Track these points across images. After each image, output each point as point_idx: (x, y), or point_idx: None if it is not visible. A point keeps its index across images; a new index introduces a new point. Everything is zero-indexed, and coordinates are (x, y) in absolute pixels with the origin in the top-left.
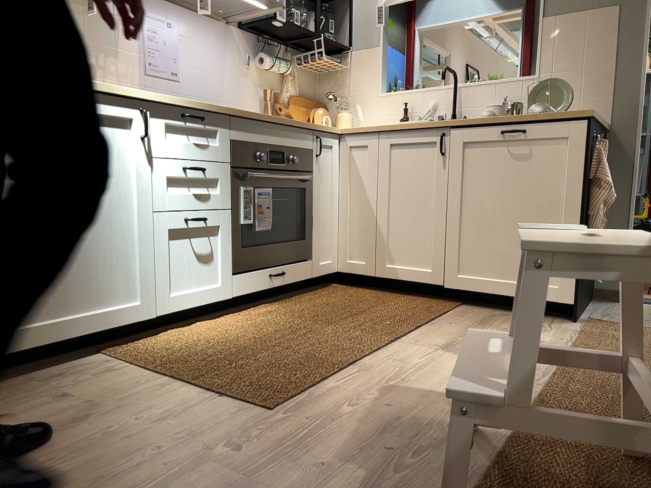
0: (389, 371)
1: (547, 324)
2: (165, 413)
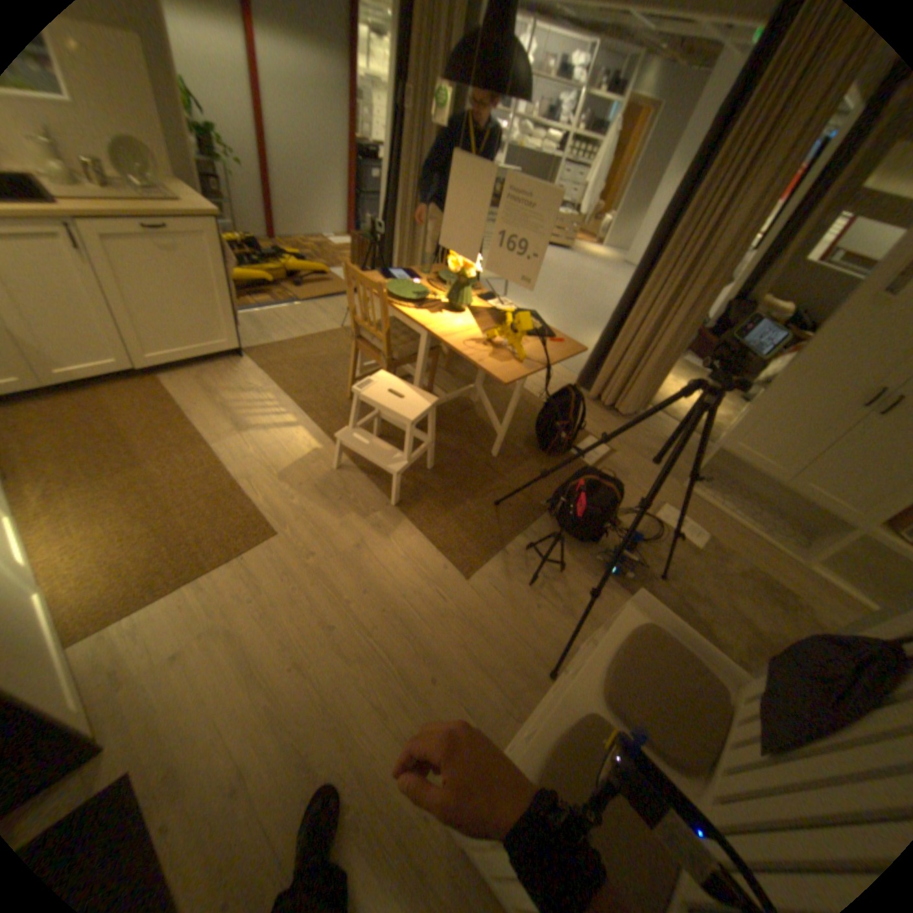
0: (258, 466)
1: (239, 369)
2: (253, 583)
